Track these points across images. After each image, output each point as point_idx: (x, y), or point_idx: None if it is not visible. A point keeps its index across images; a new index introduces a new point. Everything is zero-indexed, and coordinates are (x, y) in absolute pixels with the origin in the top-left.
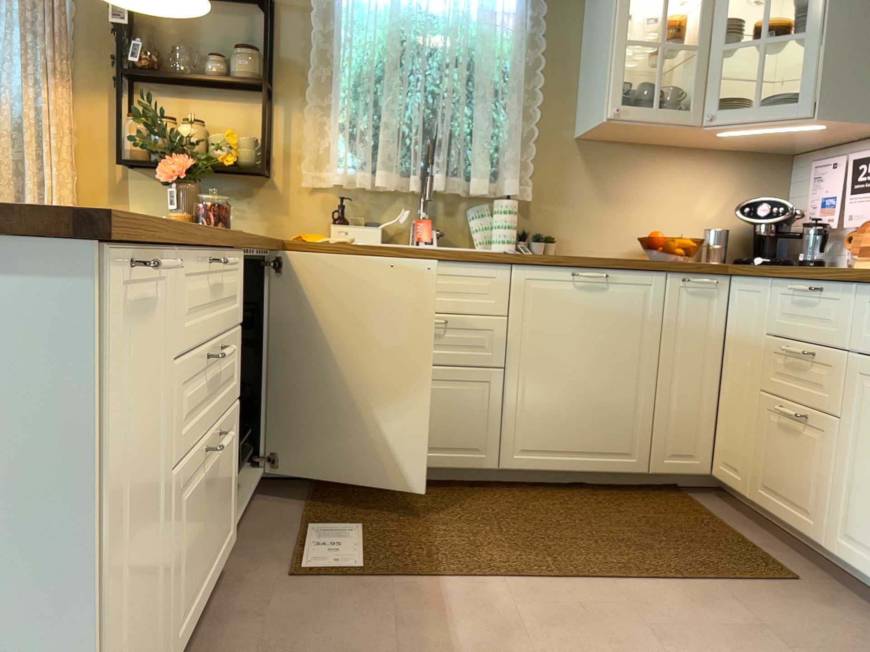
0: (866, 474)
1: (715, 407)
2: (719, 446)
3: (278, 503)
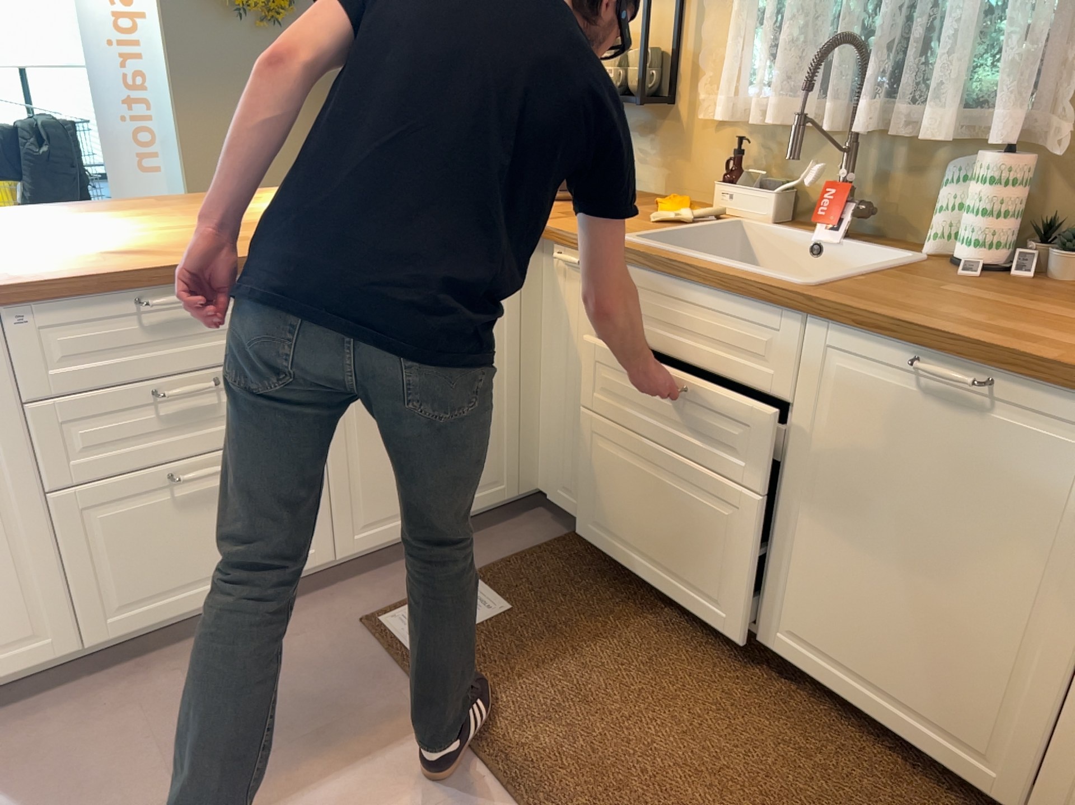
0: None
1: None
2: None
3: (509, 535)
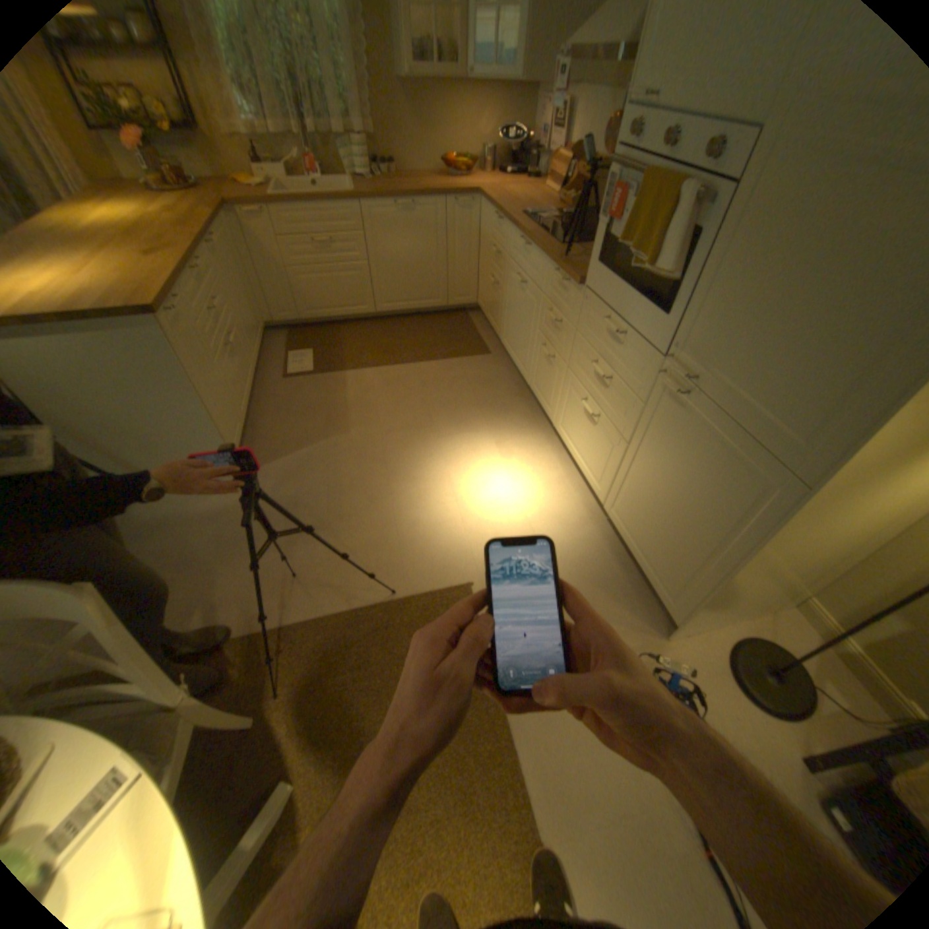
0: (507, 313)
1: (475, 271)
2: (477, 291)
3: (273, 342)
